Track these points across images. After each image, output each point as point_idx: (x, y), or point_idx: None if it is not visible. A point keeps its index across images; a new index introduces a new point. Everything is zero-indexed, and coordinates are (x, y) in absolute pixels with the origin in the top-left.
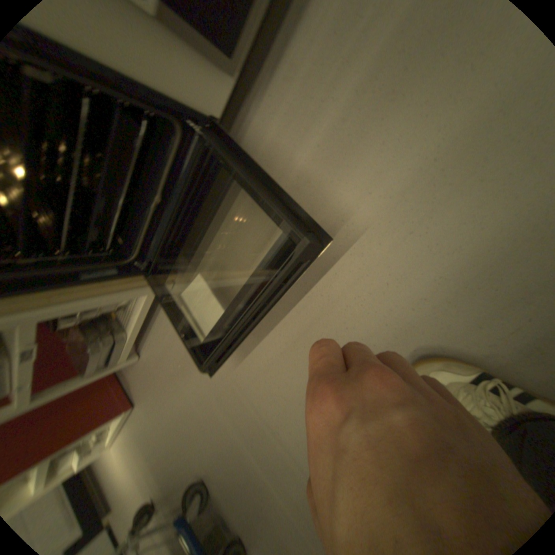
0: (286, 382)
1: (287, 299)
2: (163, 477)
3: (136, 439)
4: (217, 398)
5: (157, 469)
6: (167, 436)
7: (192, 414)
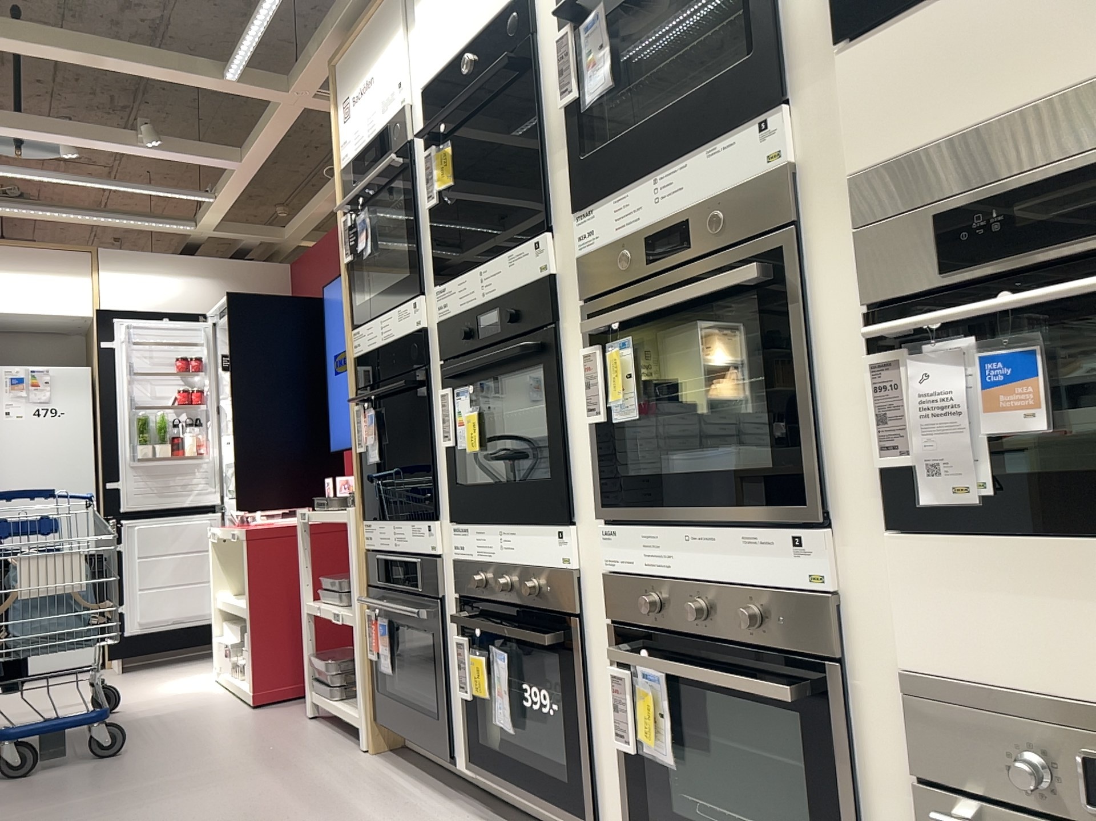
0: (193, 813)
1: (278, 817)
2: (139, 722)
3: (207, 702)
4: (211, 770)
5: (154, 717)
6: (192, 729)
7: (206, 750)
